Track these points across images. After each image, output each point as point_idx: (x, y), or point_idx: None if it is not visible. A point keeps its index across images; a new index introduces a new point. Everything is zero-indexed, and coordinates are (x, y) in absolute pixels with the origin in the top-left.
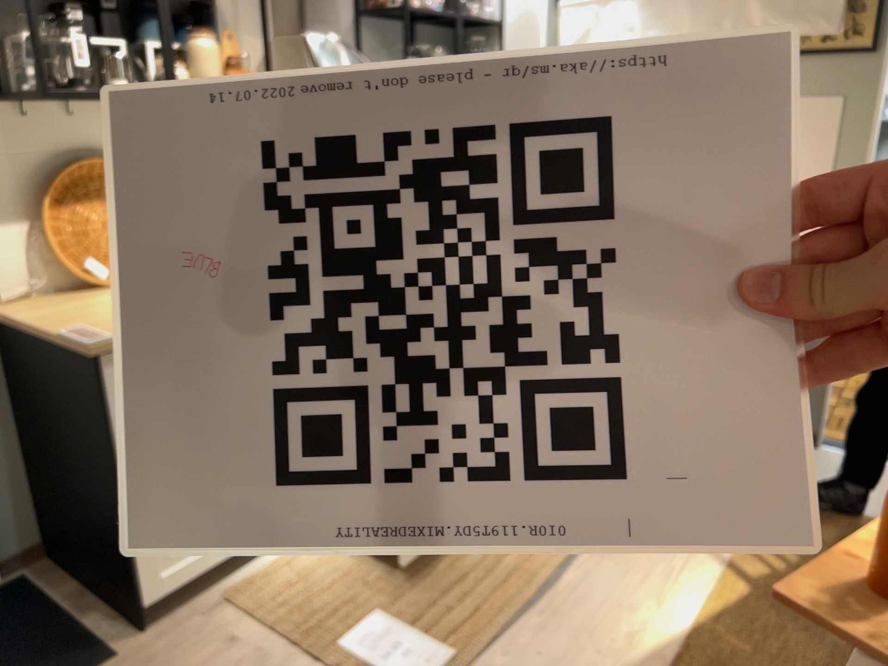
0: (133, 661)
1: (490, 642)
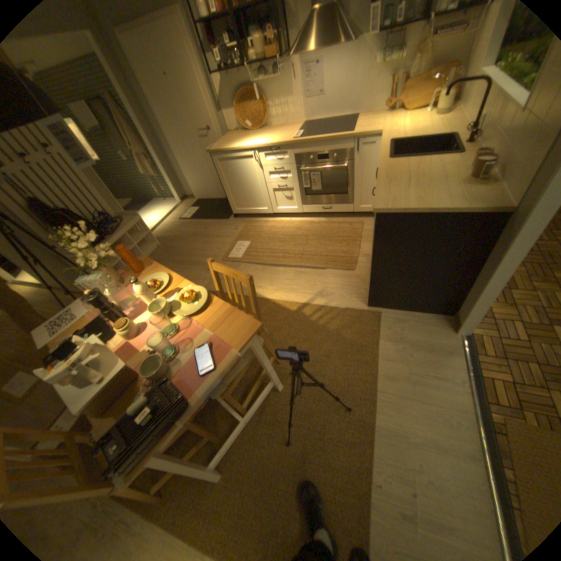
0: (227, 221)
1: (247, 262)
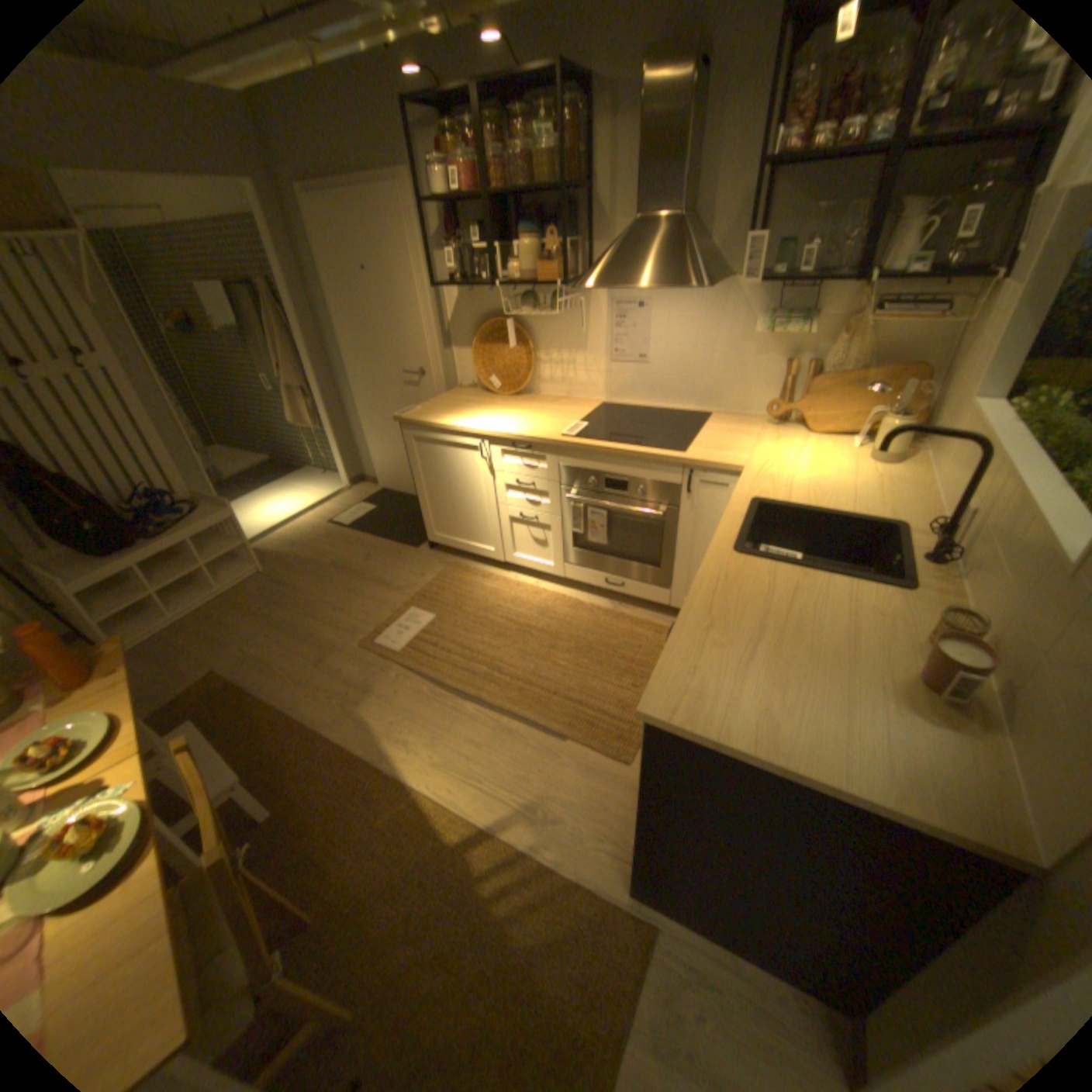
0: (414, 553)
1: (407, 666)
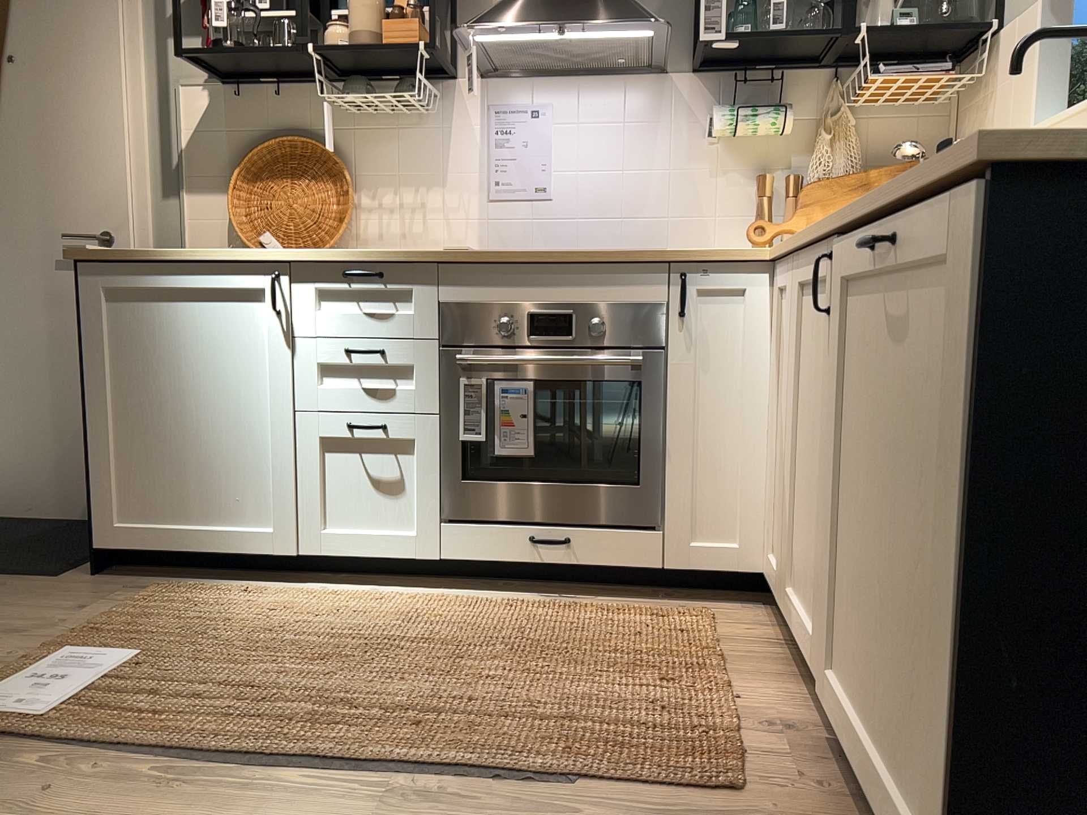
0: (49, 584)
1: (79, 744)
